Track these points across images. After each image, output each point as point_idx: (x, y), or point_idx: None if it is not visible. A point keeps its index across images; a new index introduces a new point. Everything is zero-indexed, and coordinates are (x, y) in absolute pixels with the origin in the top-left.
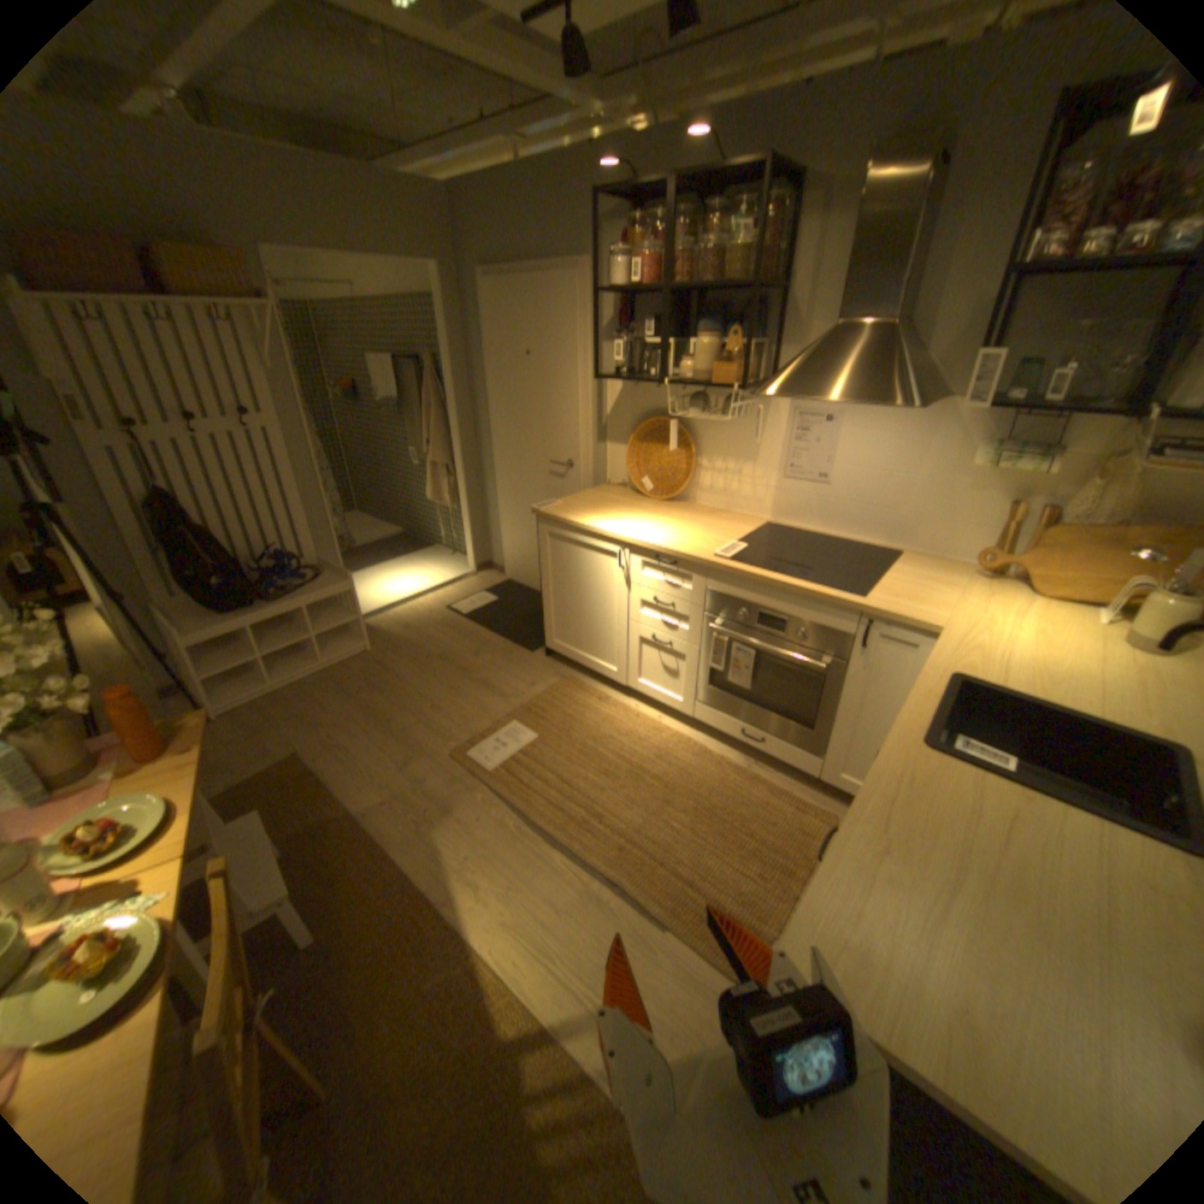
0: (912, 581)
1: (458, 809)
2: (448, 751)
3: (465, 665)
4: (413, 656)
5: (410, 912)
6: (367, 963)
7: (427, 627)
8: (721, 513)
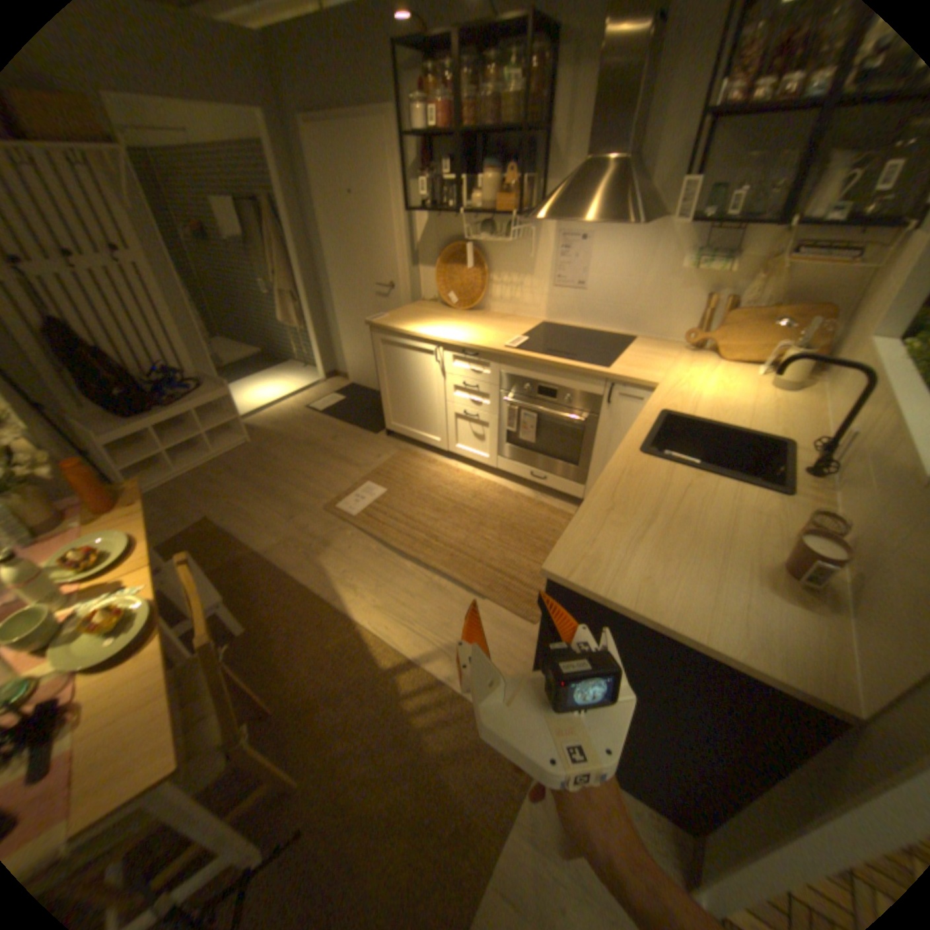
0: (642, 356)
1: (335, 541)
2: (323, 505)
3: (327, 447)
4: (286, 443)
5: (311, 606)
6: (285, 638)
7: (294, 422)
8: (510, 317)
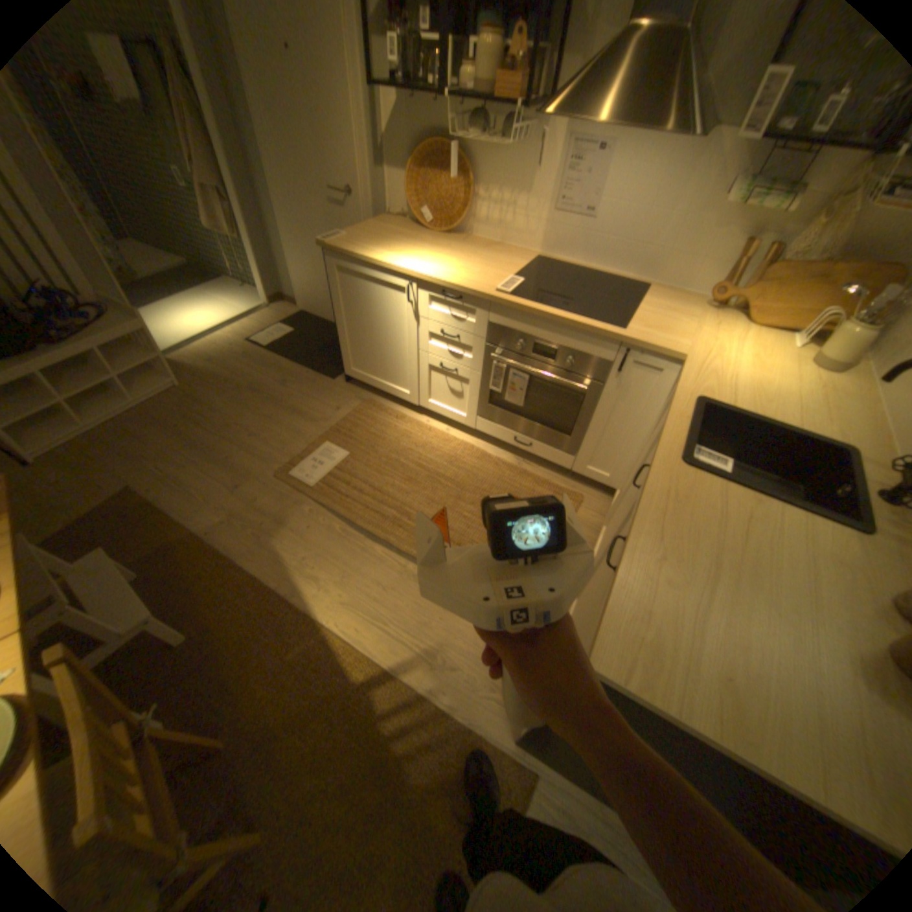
0: (660, 312)
1: (290, 519)
2: (273, 471)
3: (274, 394)
4: (223, 388)
5: (265, 604)
6: (236, 647)
7: (232, 359)
8: (498, 246)
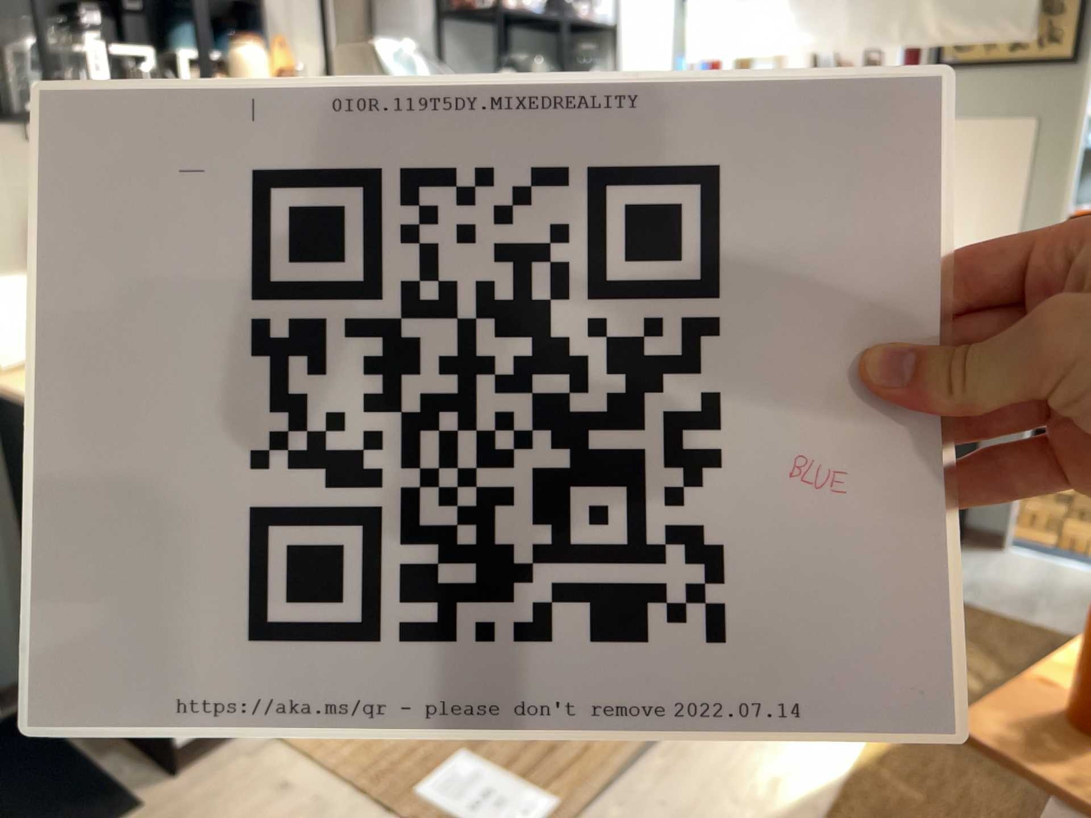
0: None
1: None
2: None
3: None
4: None
5: None
6: None
7: None
8: None
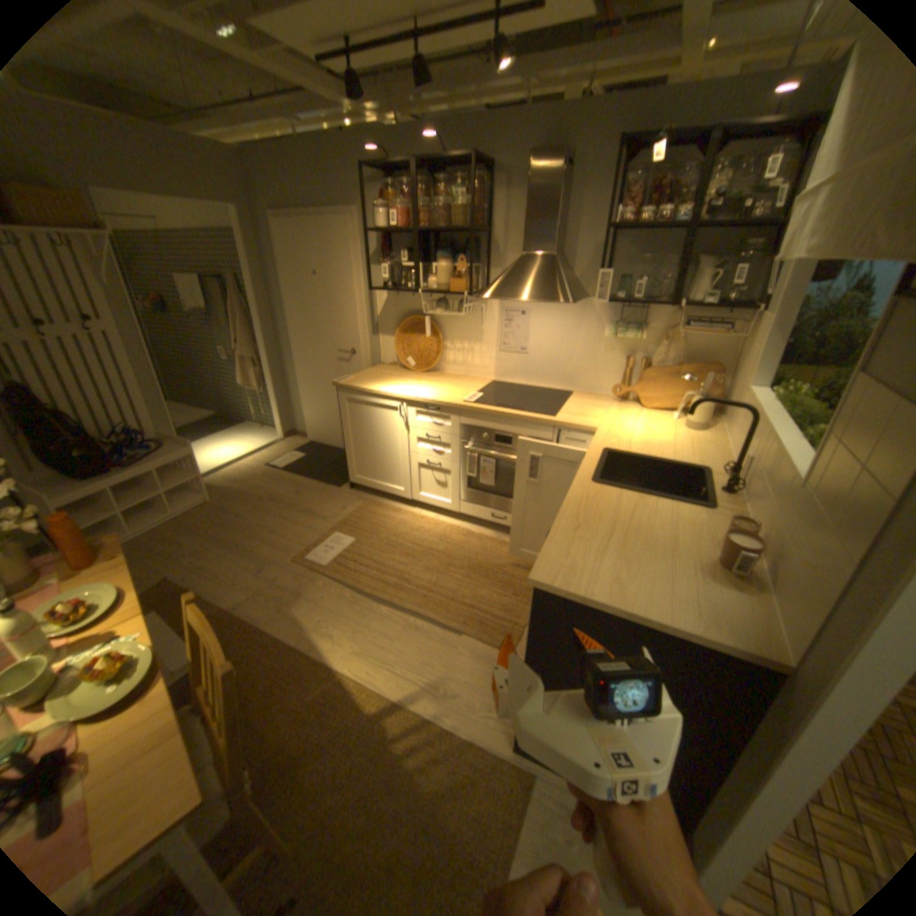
0: (580, 406)
1: (306, 592)
2: (290, 557)
3: (290, 501)
4: (246, 500)
5: (286, 659)
6: (261, 694)
7: (254, 479)
8: (463, 377)
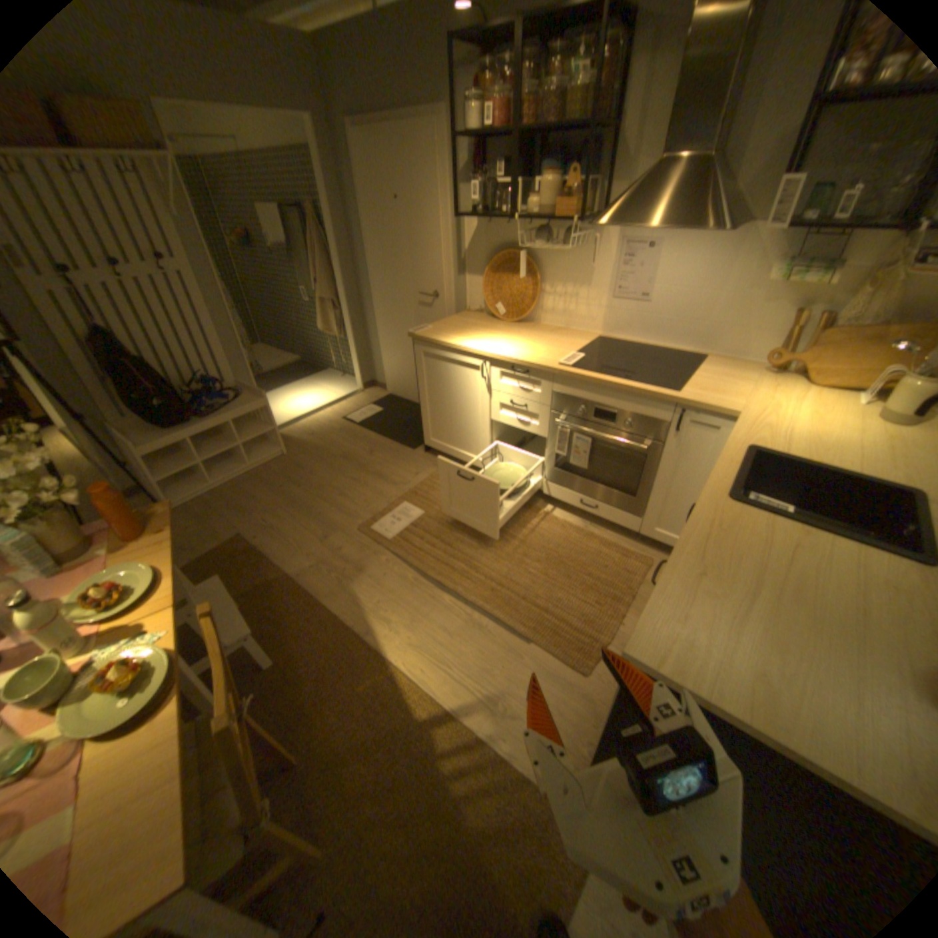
0: (716, 378)
1: (369, 567)
2: (357, 525)
3: (363, 462)
4: (321, 456)
5: (342, 639)
6: (314, 675)
7: (330, 434)
8: (562, 330)
